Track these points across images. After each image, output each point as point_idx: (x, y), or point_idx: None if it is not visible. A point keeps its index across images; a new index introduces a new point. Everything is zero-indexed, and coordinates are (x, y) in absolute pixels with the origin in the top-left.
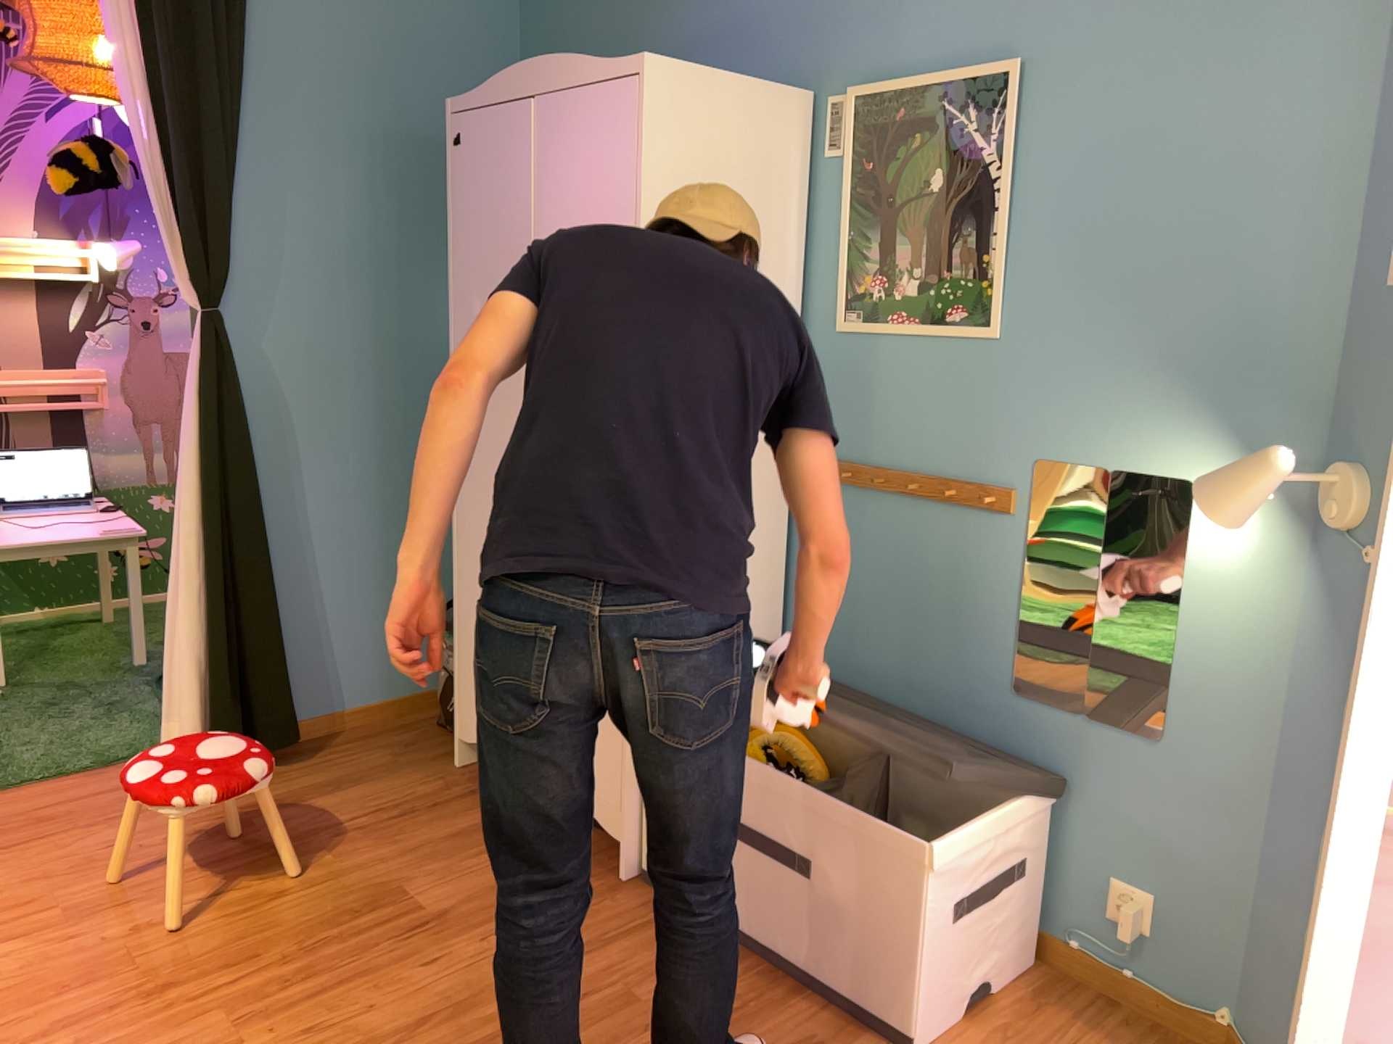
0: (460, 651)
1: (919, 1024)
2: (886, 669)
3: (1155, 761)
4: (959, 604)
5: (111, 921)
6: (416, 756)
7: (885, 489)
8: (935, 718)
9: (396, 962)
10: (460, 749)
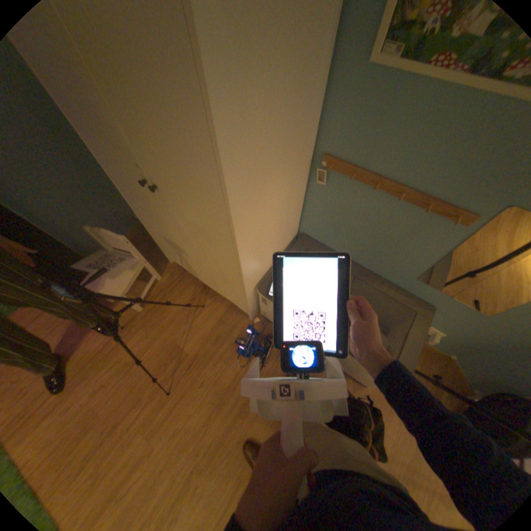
0: (156, 238)
1: (368, 388)
2: (352, 252)
3: (480, 319)
4: (404, 247)
5: (79, 393)
6: (155, 259)
7: (379, 189)
8: (371, 272)
9: (189, 387)
10: (171, 259)
